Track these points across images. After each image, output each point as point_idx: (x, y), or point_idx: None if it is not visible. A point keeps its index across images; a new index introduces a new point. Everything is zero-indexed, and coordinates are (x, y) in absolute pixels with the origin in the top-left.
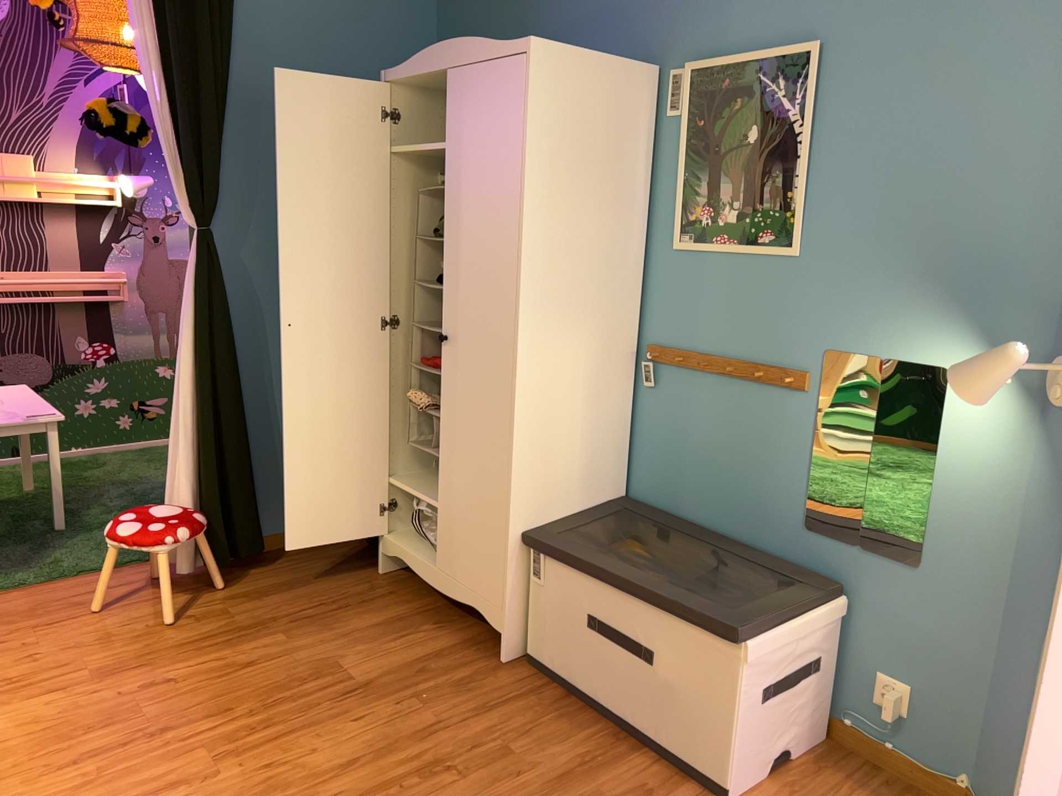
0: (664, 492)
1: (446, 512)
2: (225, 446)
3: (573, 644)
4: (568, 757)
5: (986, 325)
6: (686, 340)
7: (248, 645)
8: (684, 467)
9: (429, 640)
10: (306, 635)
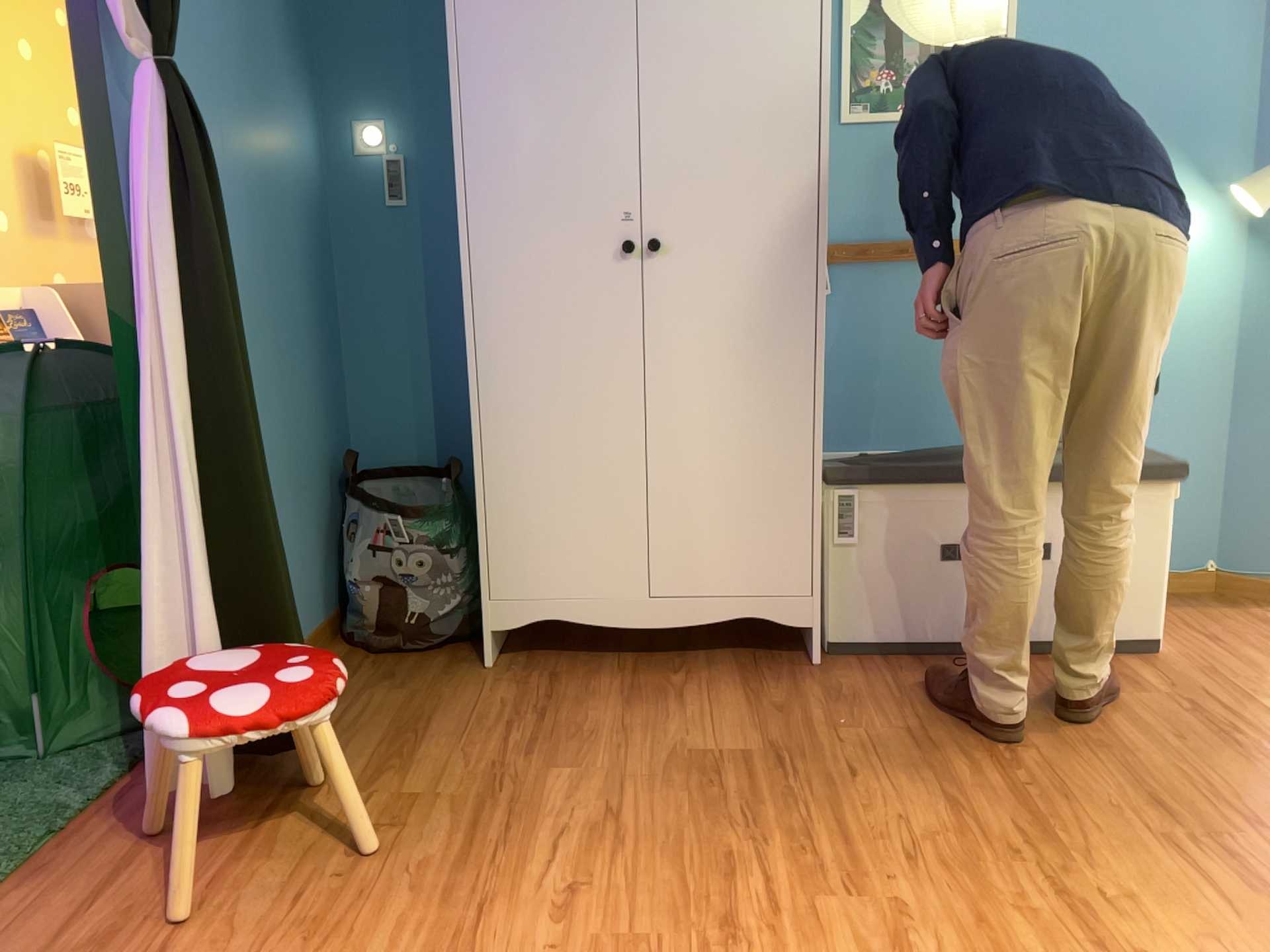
0: (851, 418)
1: (662, 508)
2: (260, 507)
3: (920, 591)
4: (1034, 691)
5: (1200, 160)
6: (866, 232)
7: (546, 801)
8: (877, 381)
9: (710, 686)
10: (580, 753)
